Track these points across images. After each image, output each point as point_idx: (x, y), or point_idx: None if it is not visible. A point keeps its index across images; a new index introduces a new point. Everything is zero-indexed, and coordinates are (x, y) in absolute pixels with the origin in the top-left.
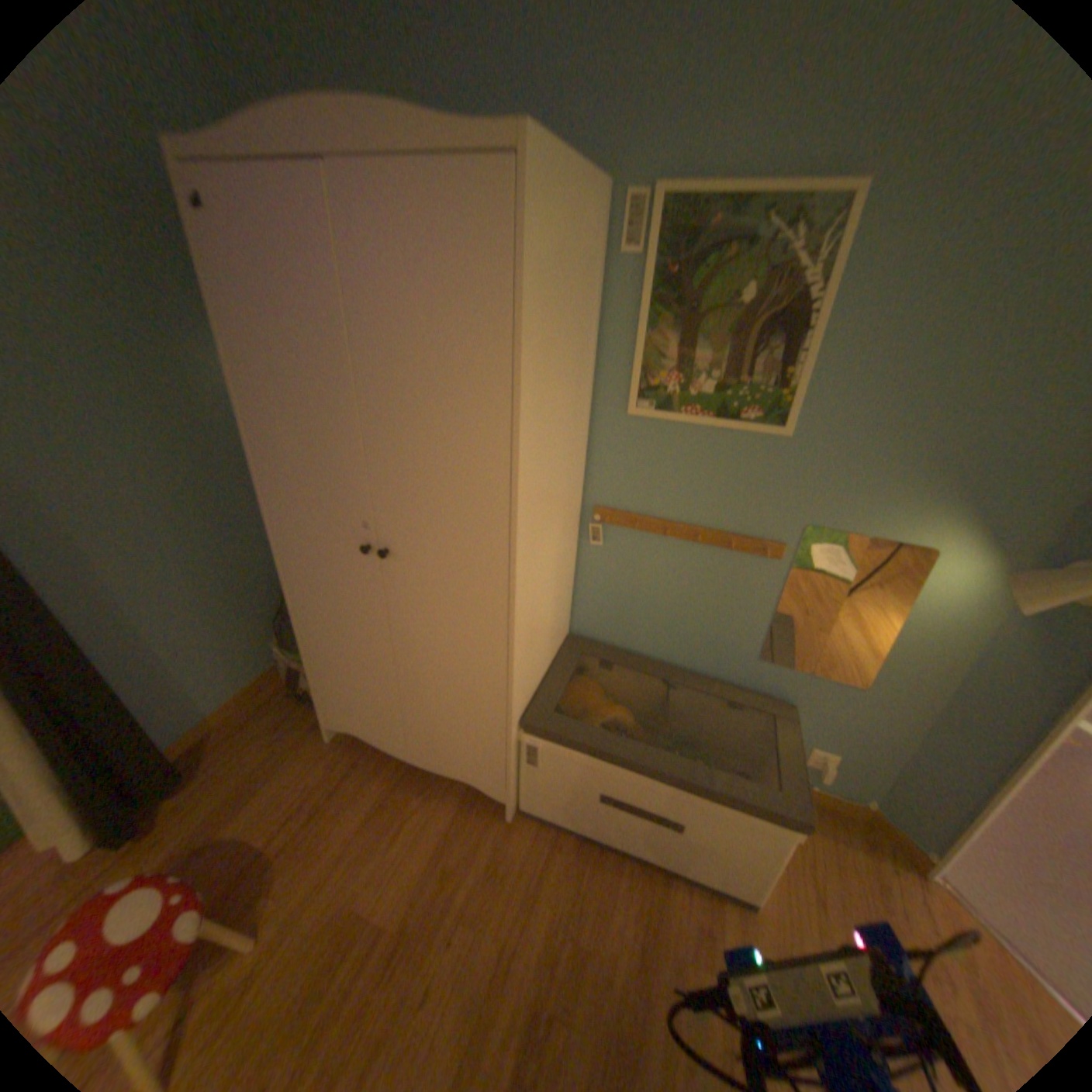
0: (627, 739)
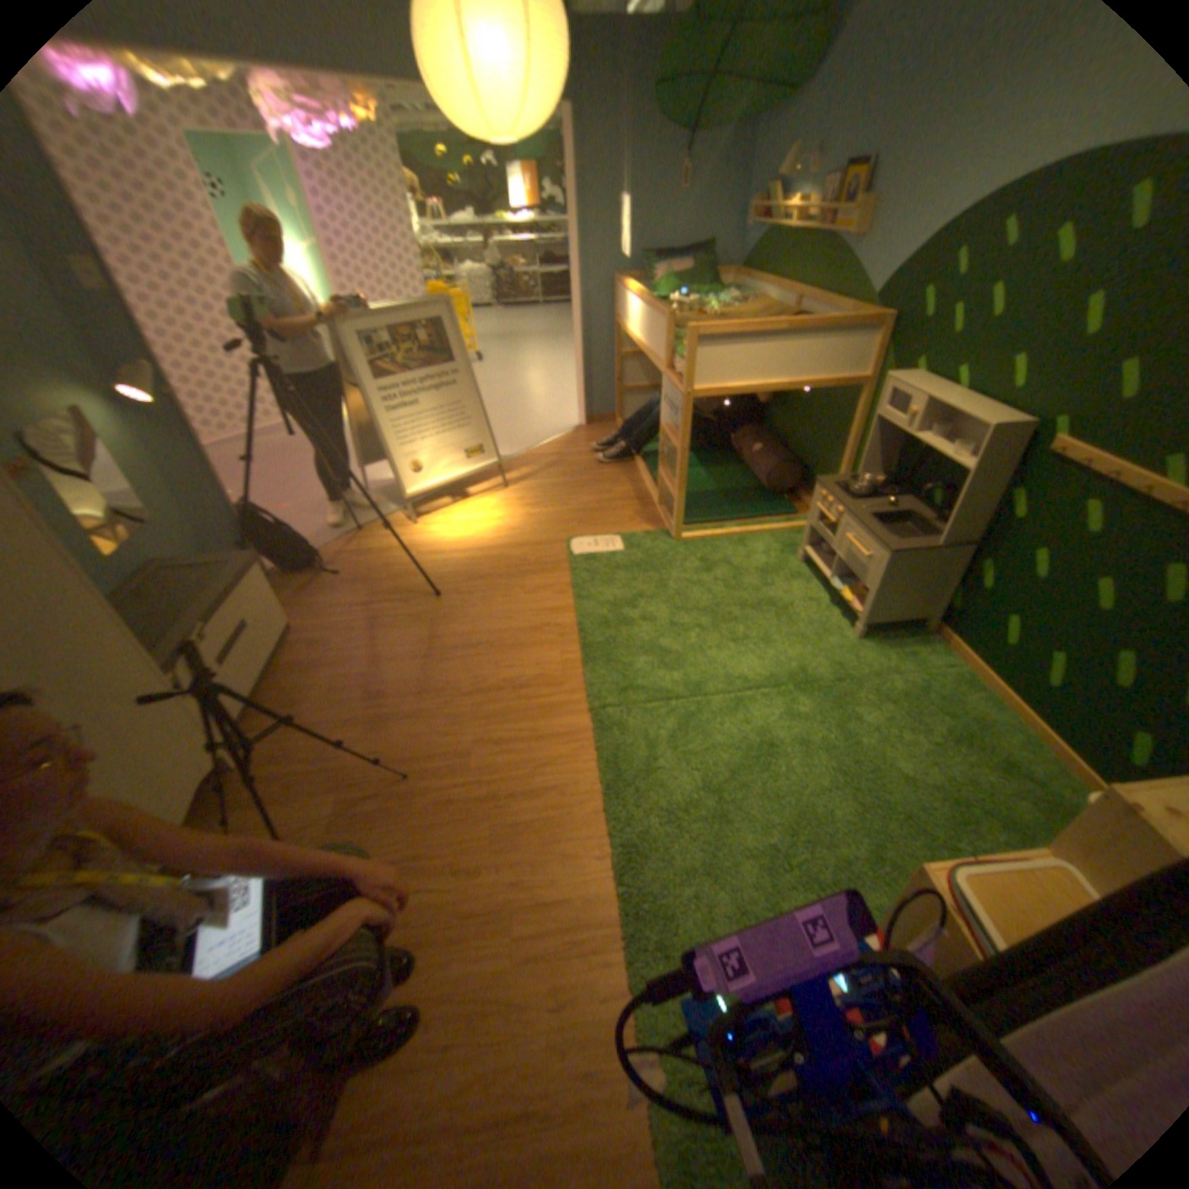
0: (181, 625)
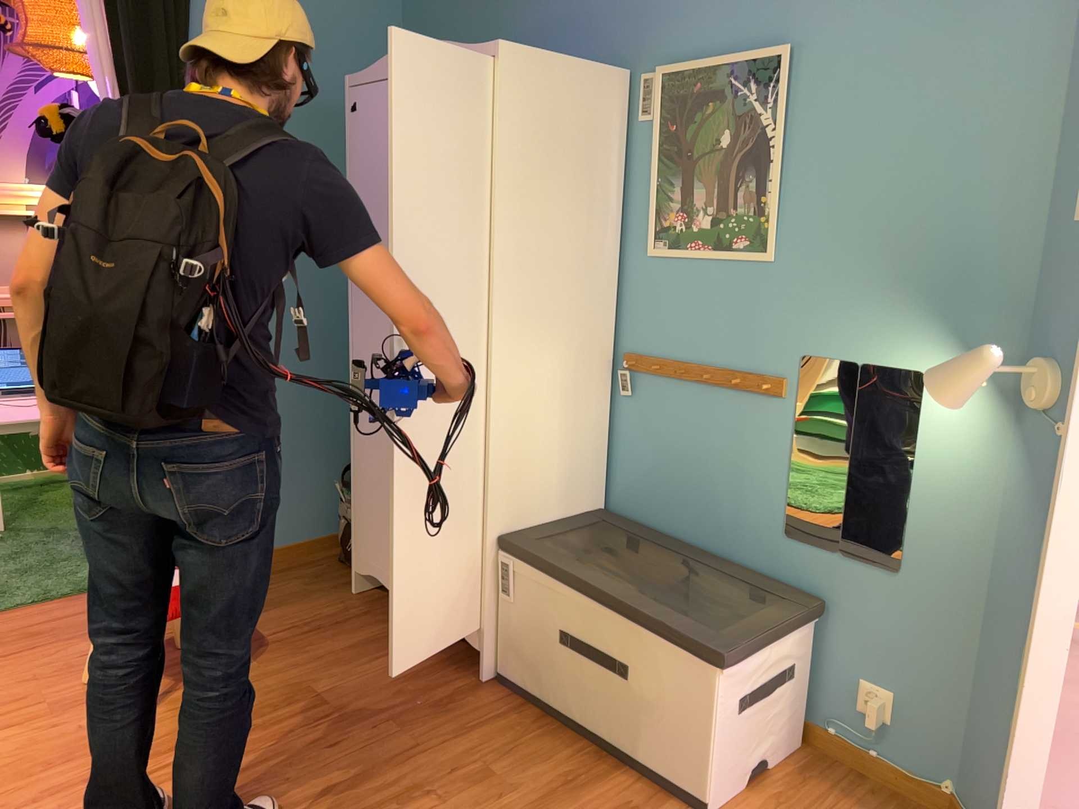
0: (592, 570)
